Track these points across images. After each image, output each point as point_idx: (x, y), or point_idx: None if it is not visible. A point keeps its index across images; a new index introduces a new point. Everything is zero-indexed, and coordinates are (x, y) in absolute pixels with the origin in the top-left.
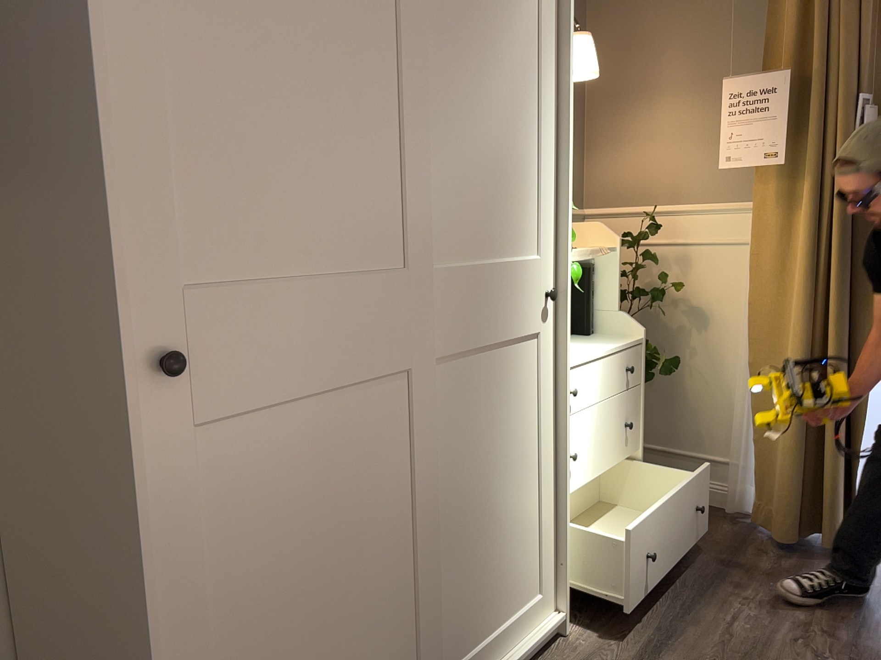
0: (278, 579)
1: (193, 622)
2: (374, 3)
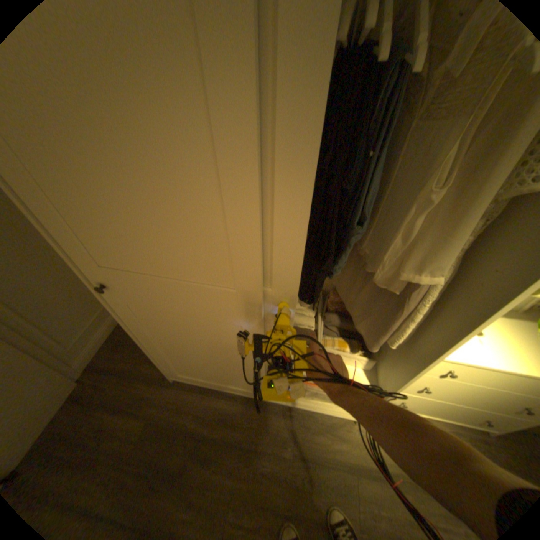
0: (178, 344)
1: (147, 339)
2: (168, 88)
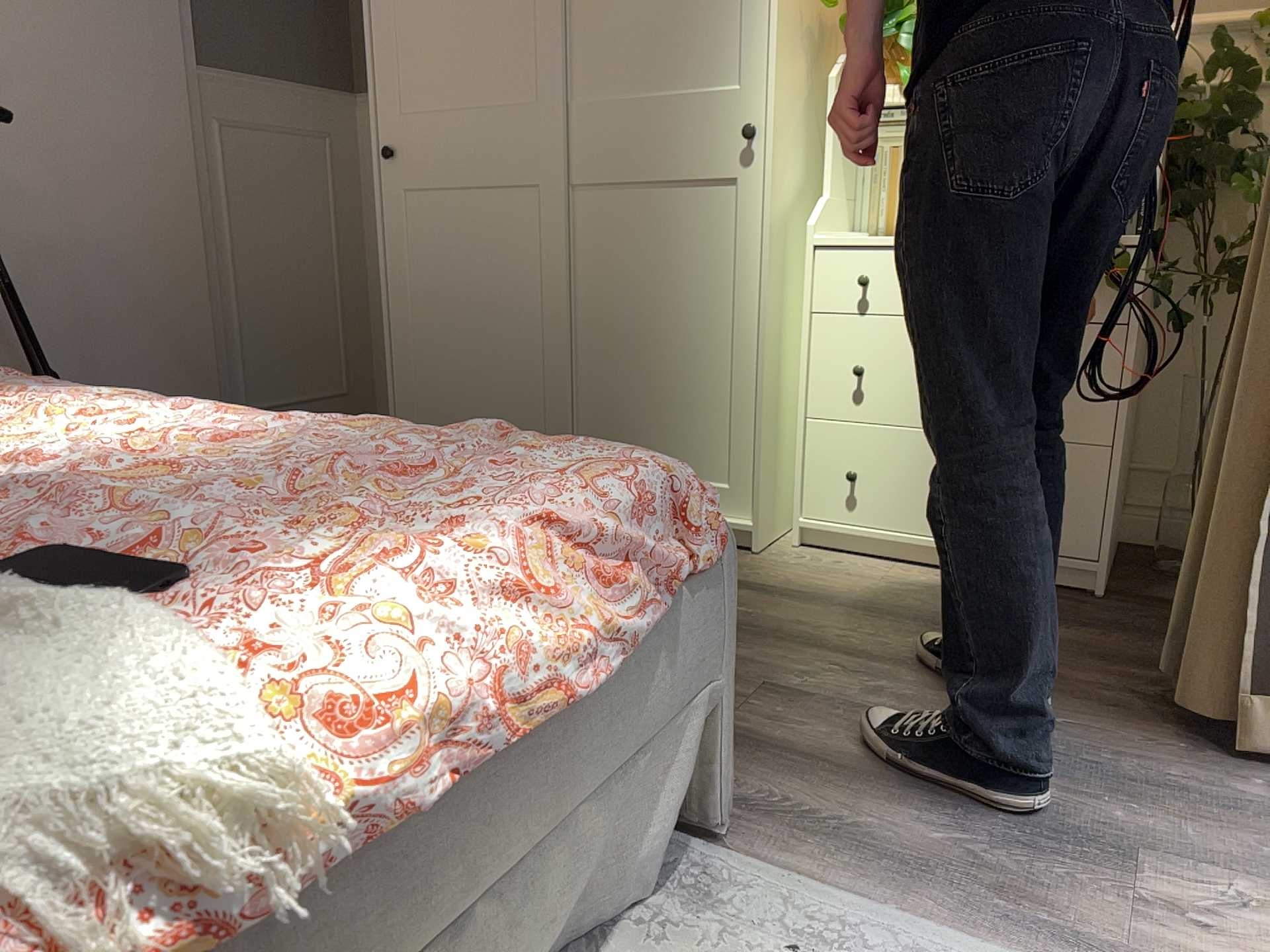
0: (447, 299)
1: (404, 297)
2: None
